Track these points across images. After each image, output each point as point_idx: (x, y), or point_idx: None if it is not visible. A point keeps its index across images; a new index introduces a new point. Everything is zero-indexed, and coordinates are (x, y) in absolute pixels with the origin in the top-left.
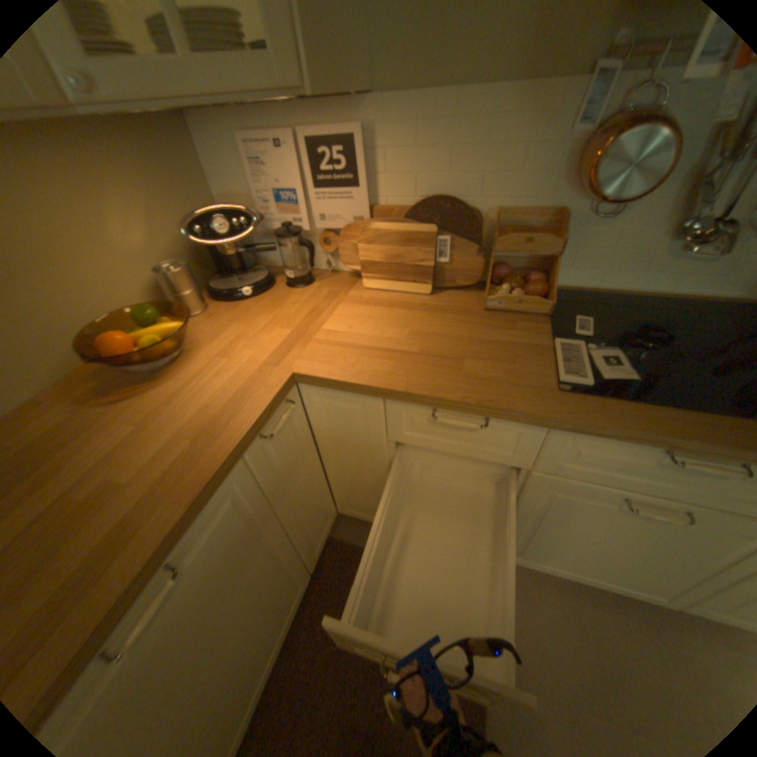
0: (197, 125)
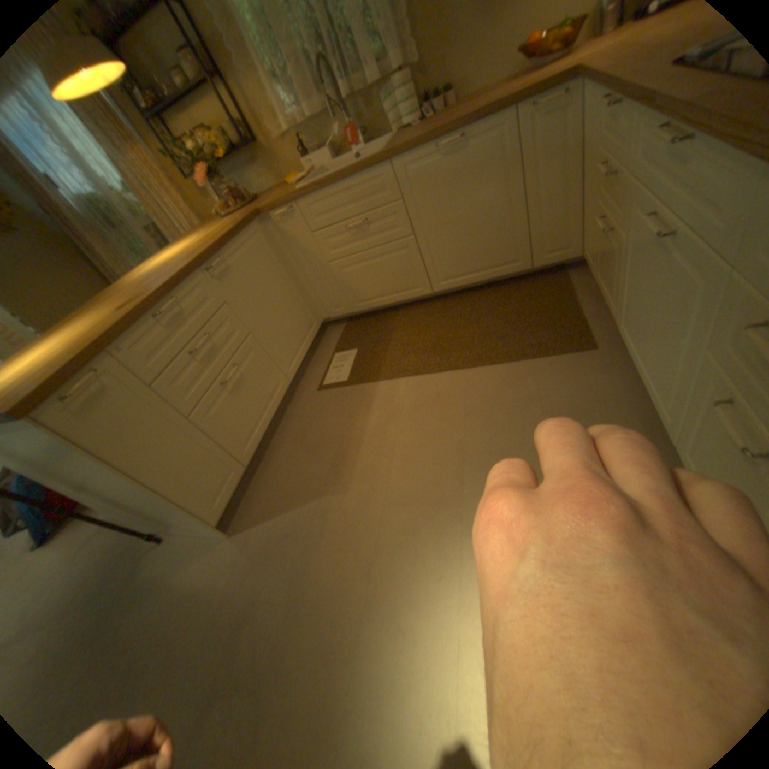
0: None
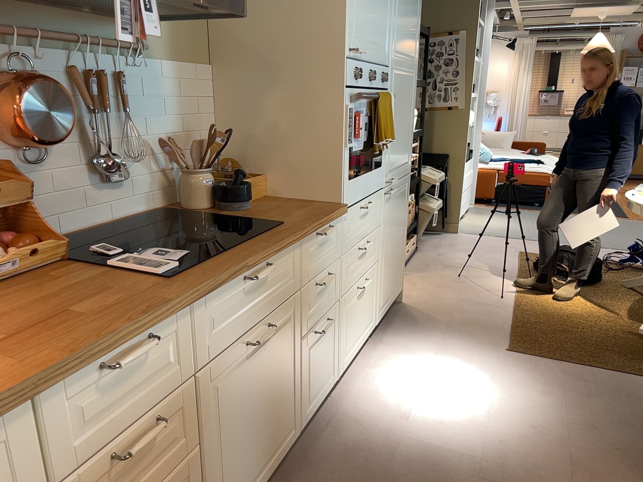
0: None
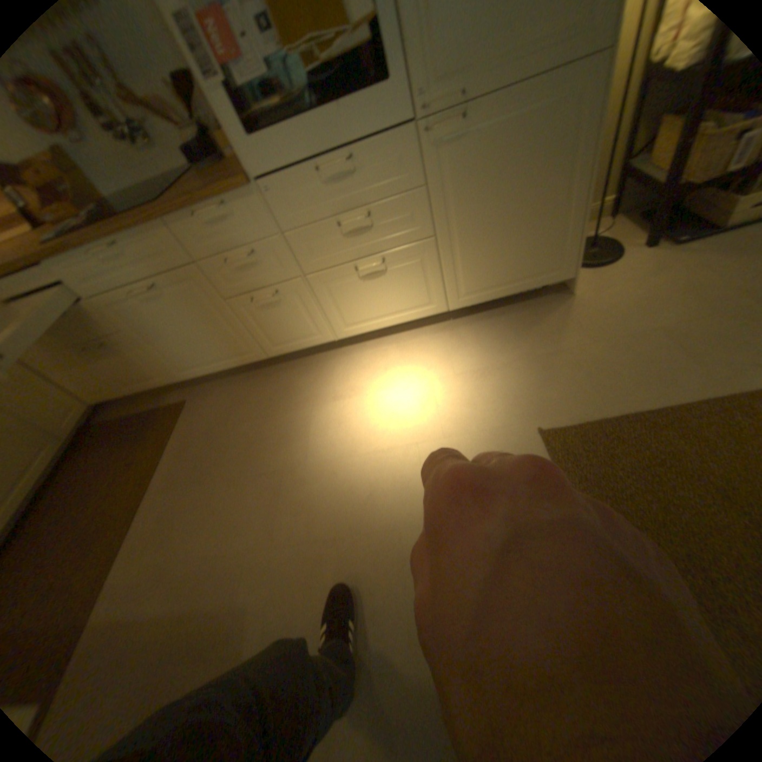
0: None
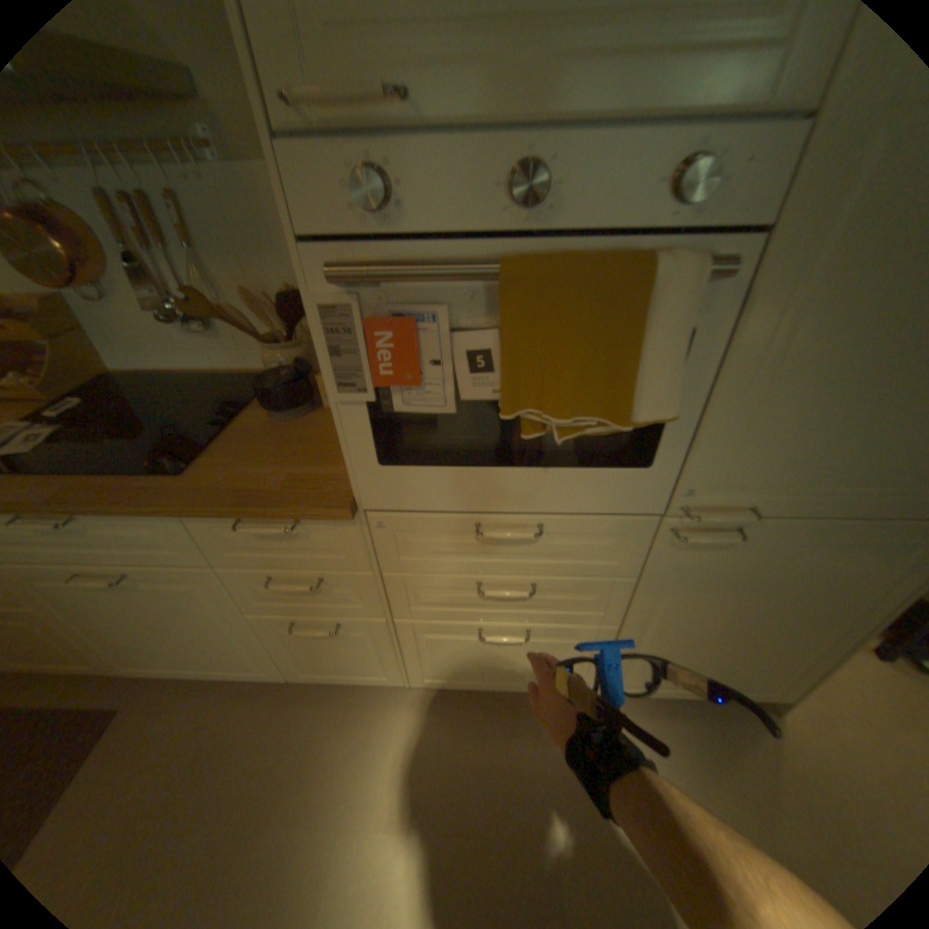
0: None
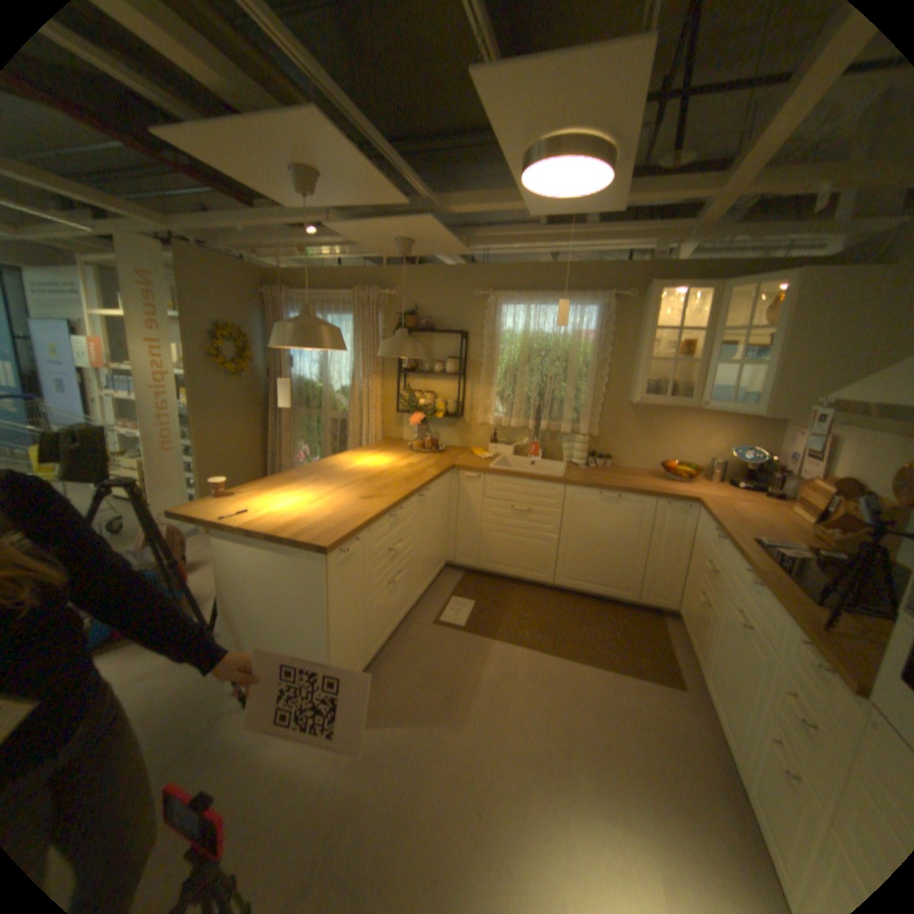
0: (792, 421)
